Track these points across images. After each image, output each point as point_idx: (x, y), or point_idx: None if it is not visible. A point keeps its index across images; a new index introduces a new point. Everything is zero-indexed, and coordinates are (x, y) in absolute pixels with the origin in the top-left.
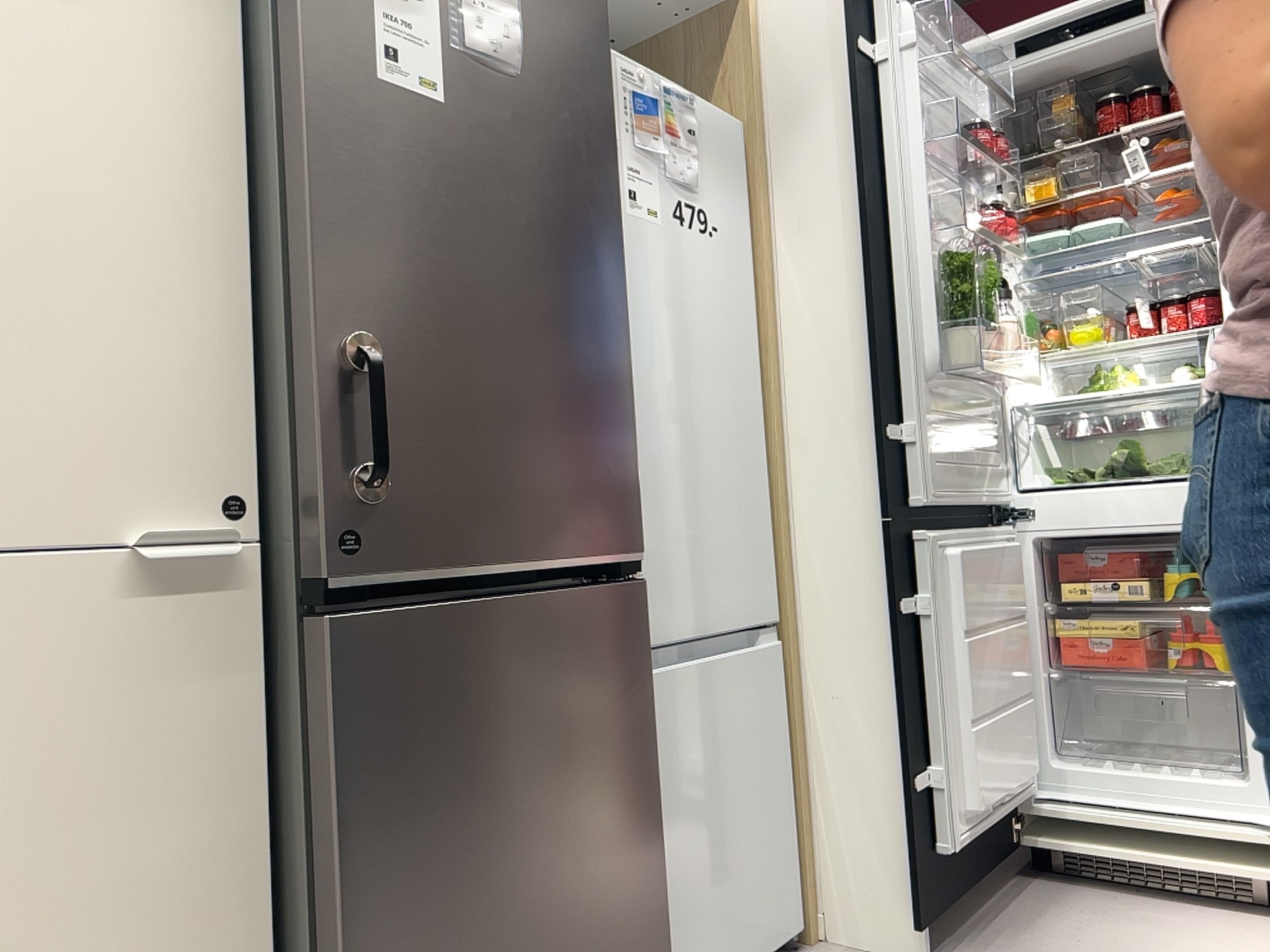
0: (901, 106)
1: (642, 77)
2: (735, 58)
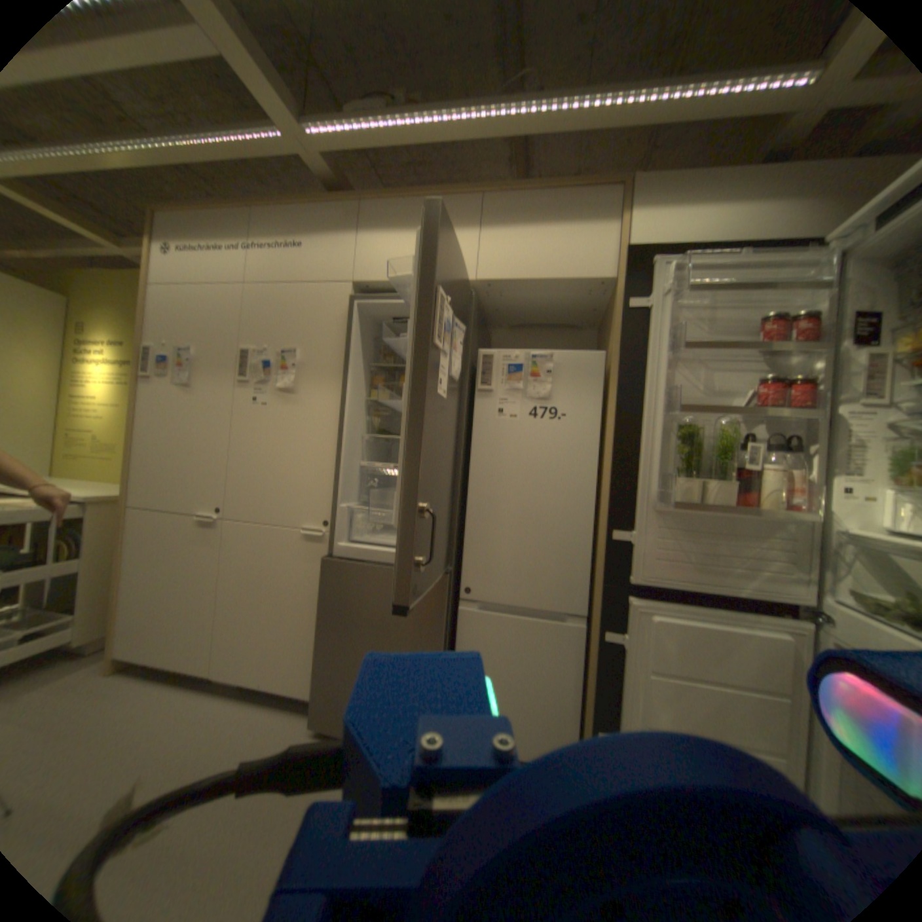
0: (657, 333)
1: (515, 356)
2: (614, 313)
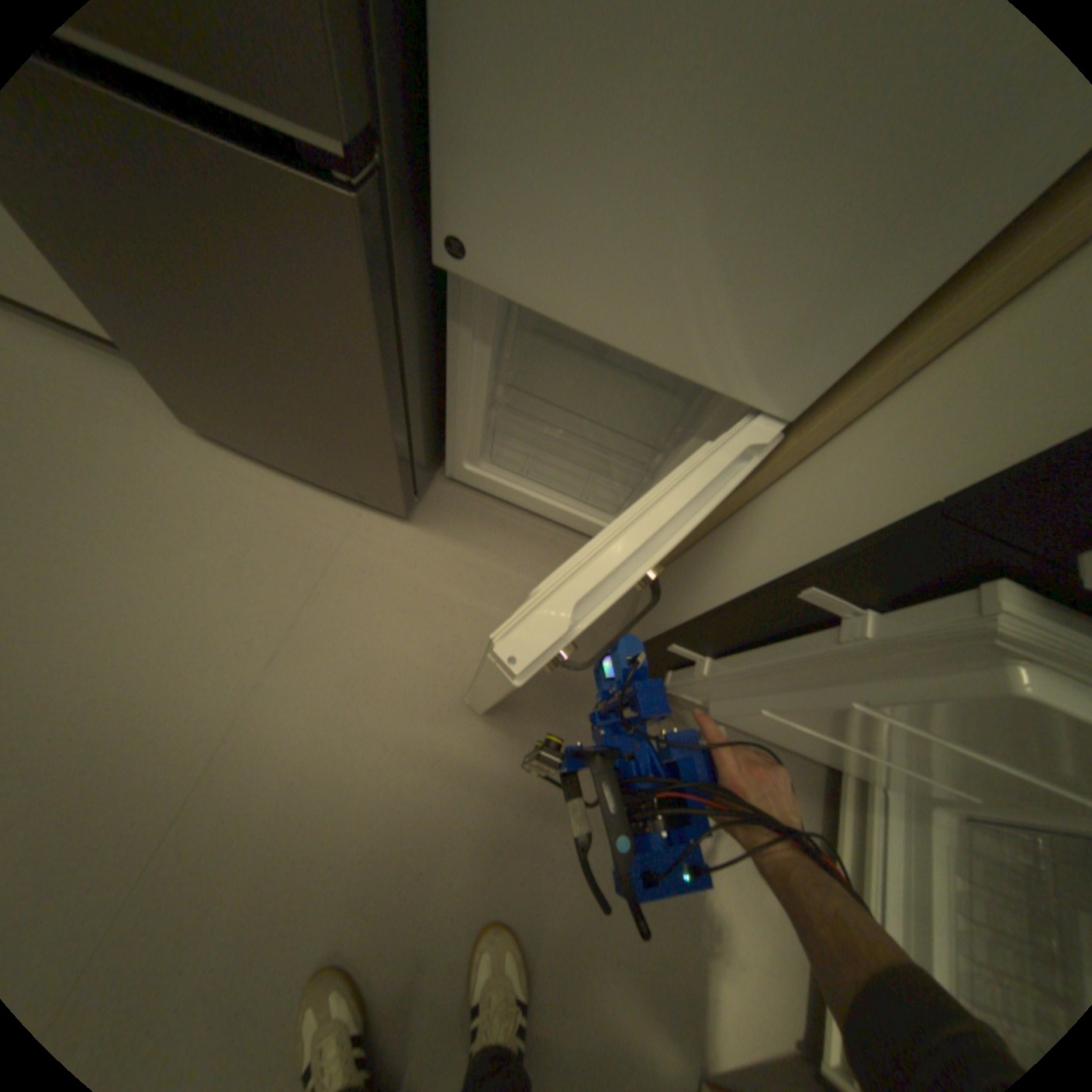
0: None
1: None
2: None
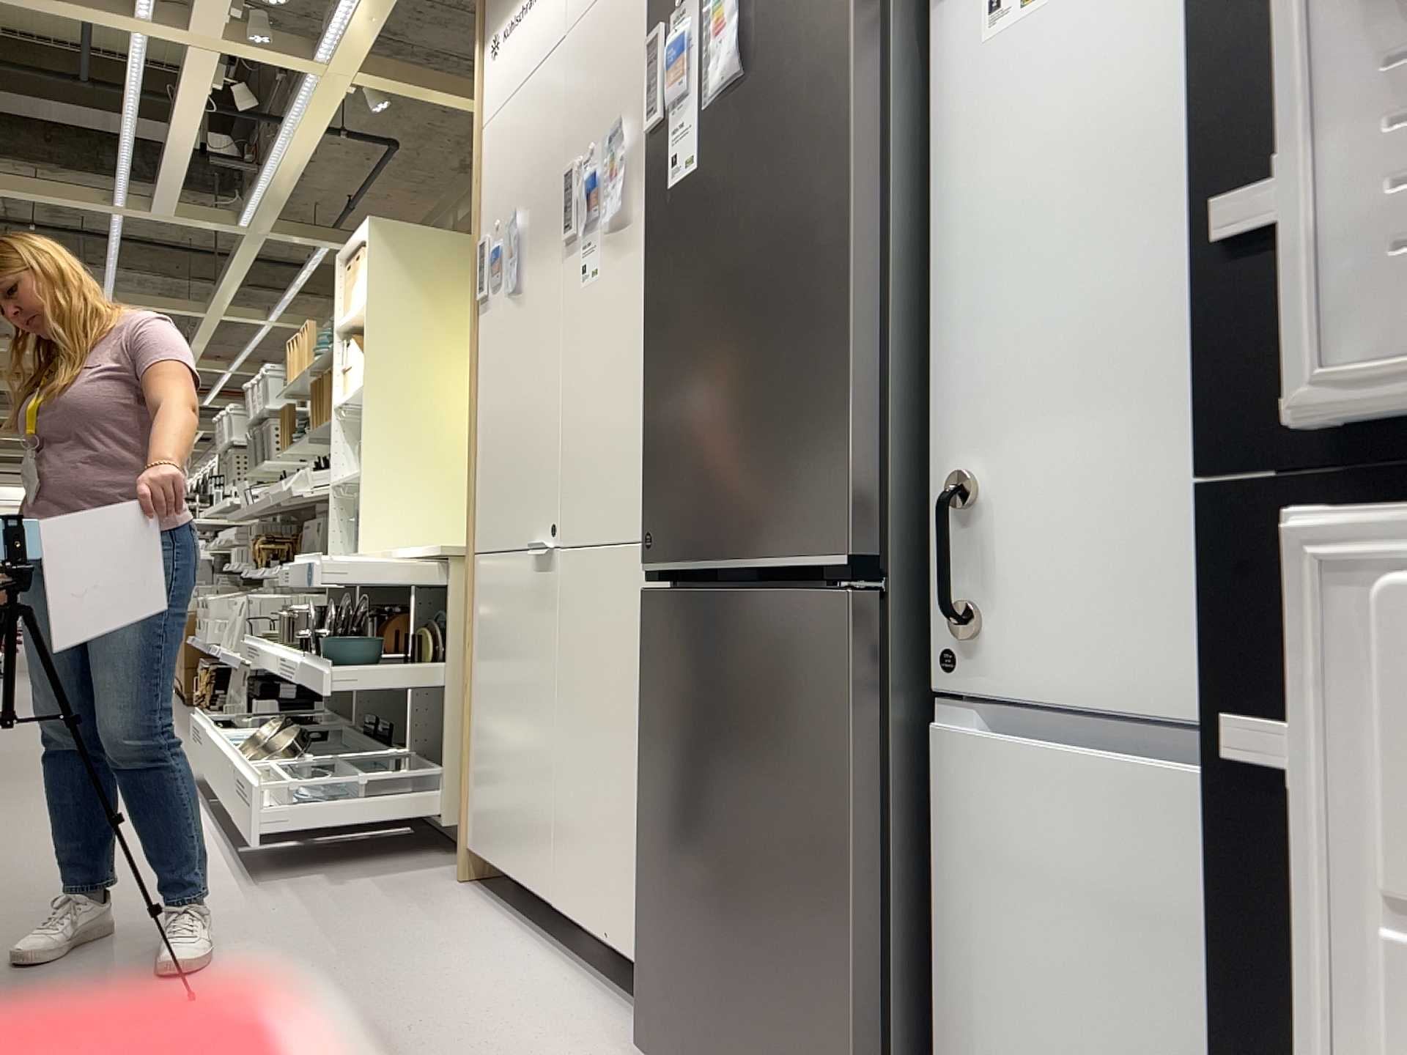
0: None
1: None
2: None
